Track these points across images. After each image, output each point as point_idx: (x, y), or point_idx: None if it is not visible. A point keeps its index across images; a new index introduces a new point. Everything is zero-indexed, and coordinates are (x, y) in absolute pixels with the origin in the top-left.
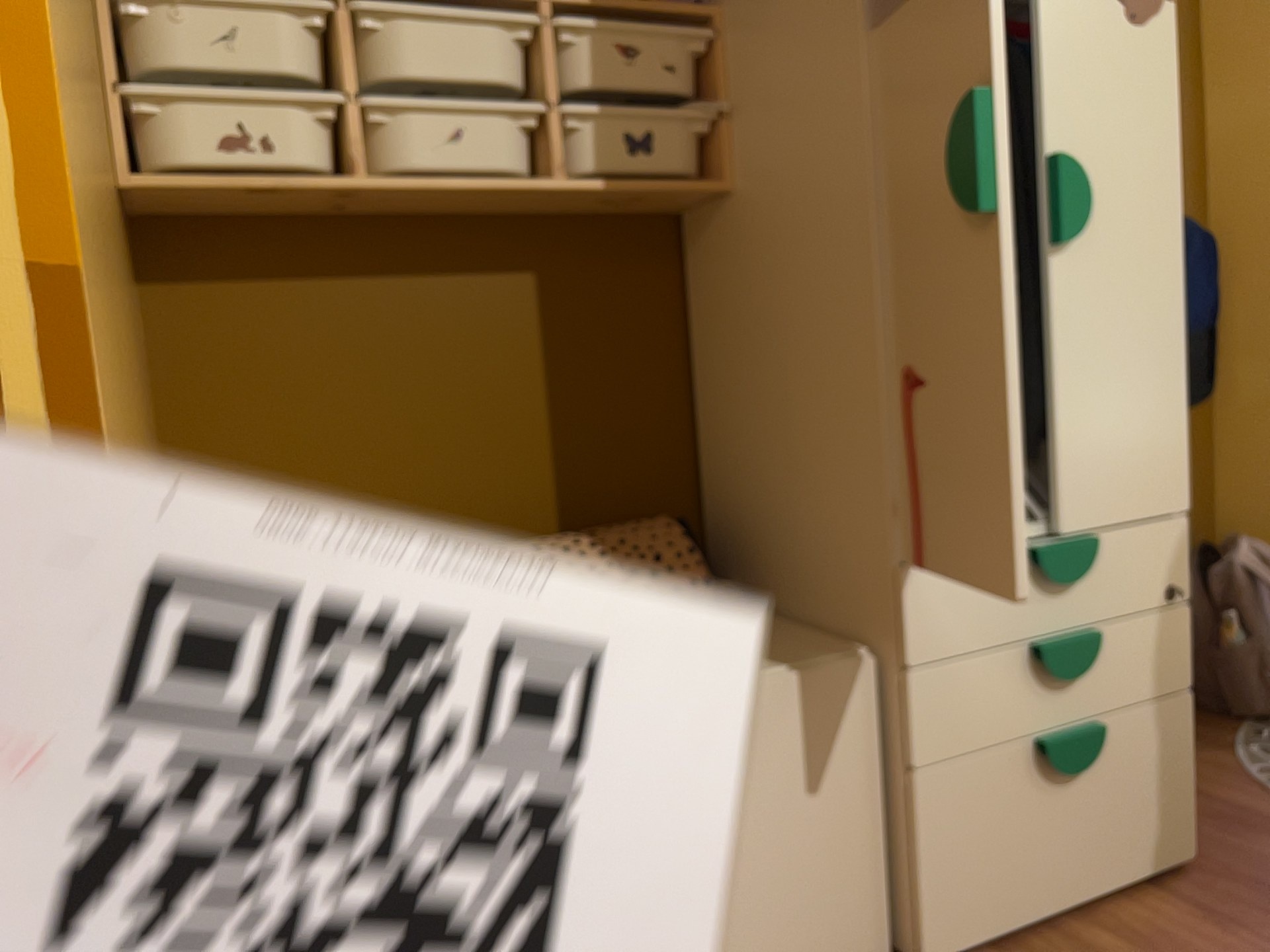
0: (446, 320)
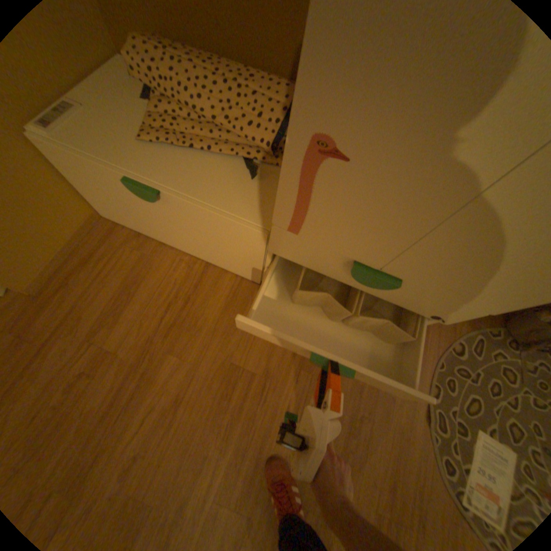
0: None
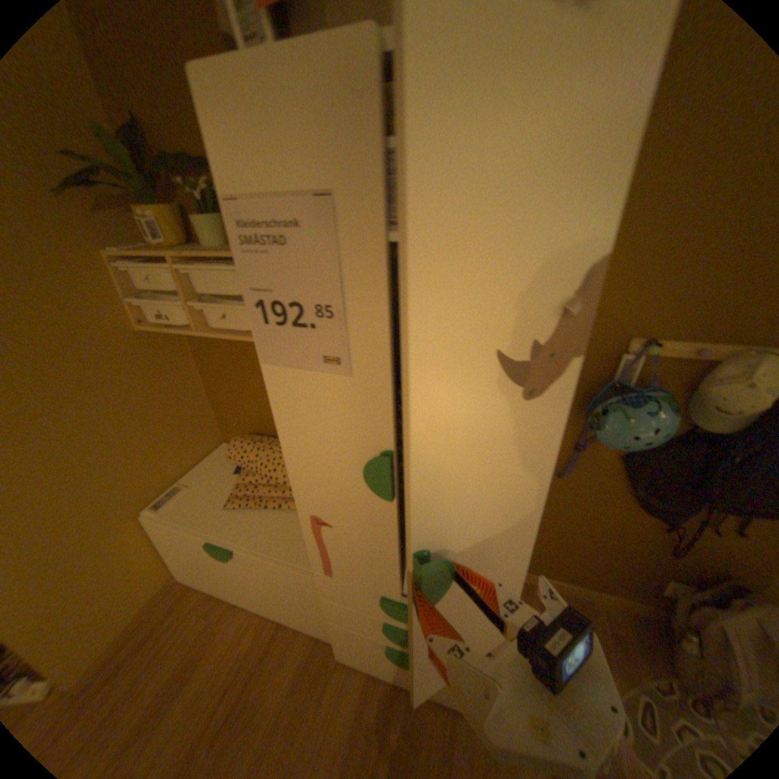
0: None
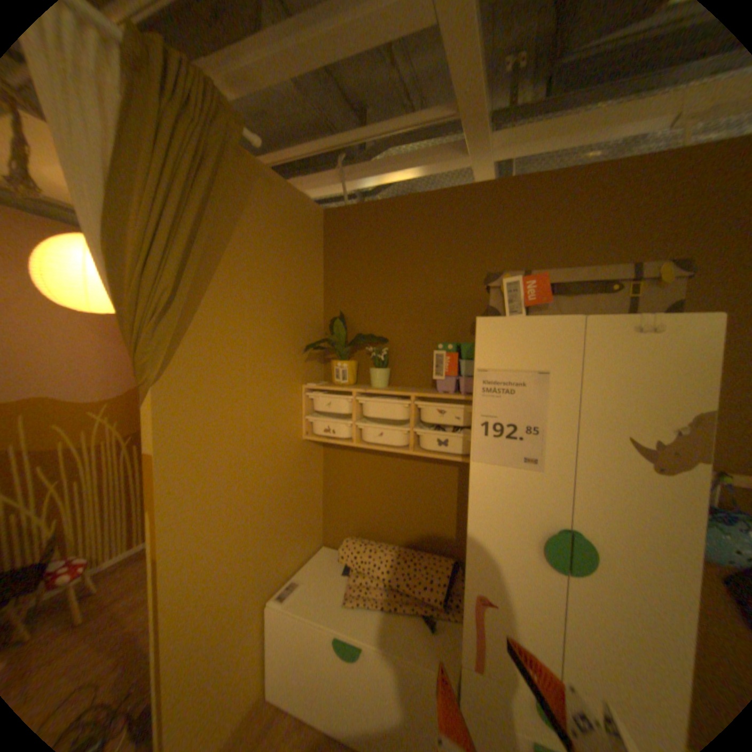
0: (394, 472)
